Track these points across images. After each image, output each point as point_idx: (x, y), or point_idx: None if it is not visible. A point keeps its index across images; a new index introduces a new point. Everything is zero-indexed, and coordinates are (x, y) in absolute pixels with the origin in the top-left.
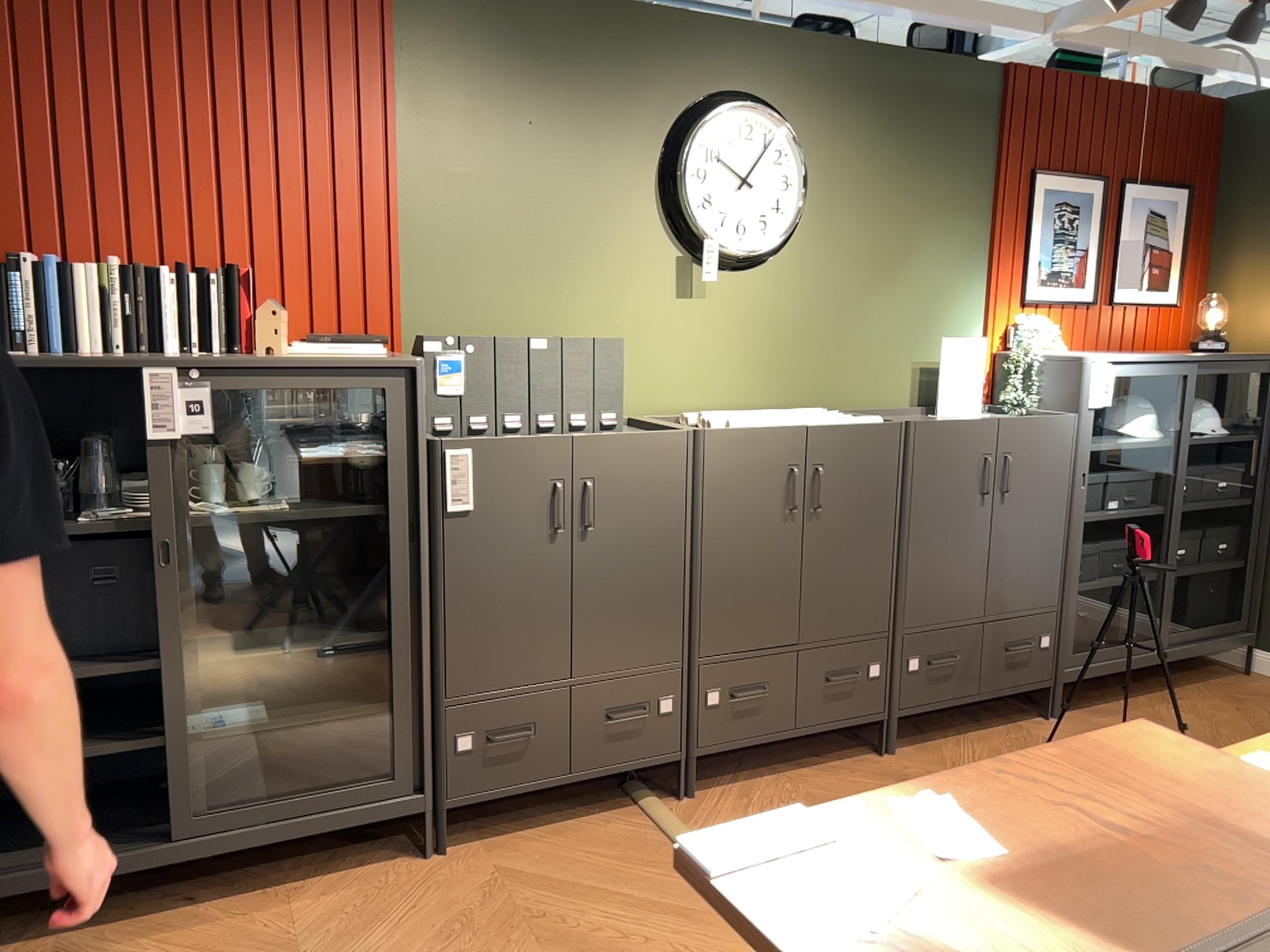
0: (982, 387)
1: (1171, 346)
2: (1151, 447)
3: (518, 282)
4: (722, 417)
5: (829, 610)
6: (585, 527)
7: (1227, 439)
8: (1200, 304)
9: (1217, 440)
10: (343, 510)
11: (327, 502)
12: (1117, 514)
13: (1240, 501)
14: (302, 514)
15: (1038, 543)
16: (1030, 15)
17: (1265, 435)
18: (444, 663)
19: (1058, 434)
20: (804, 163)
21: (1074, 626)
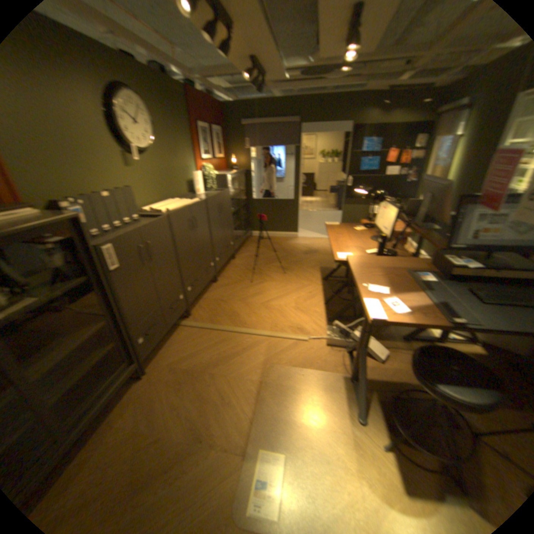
0: (201, 184)
1: (223, 168)
2: (234, 193)
3: (63, 166)
4: (159, 207)
5: (201, 254)
6: (149, 256)
7: (242, 189)
8: (225, 156)
9: (241, 189)
10: (64, 288)
11: (45, 288)
12: (232, 210)
13: (244, 202)
14: (45, 298)
15: (226, 222)
16: (185, 66)
17: (246, 187)
18: (126, 321)
19: (225, 194)
20: (144, 113)
21: (233, 238)
